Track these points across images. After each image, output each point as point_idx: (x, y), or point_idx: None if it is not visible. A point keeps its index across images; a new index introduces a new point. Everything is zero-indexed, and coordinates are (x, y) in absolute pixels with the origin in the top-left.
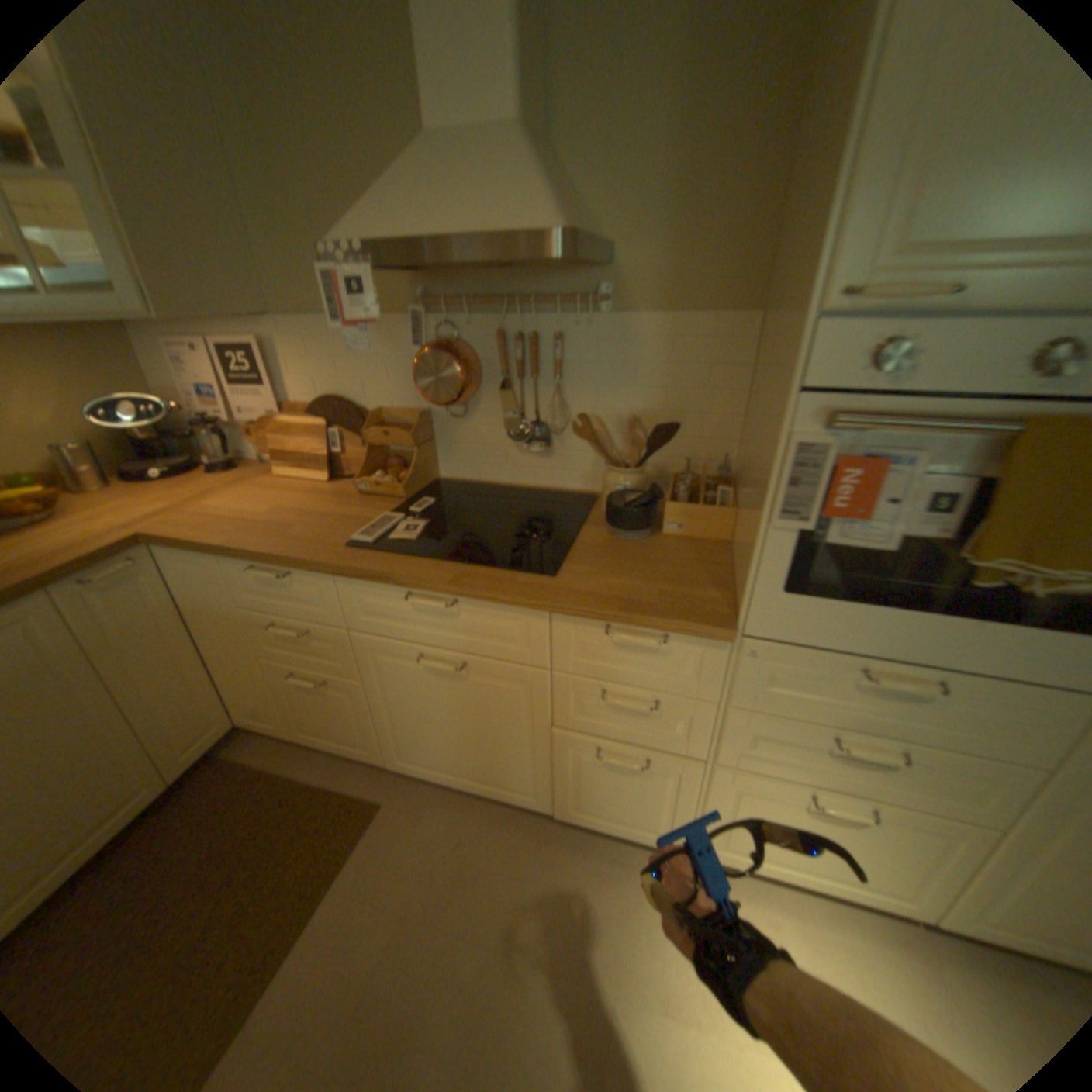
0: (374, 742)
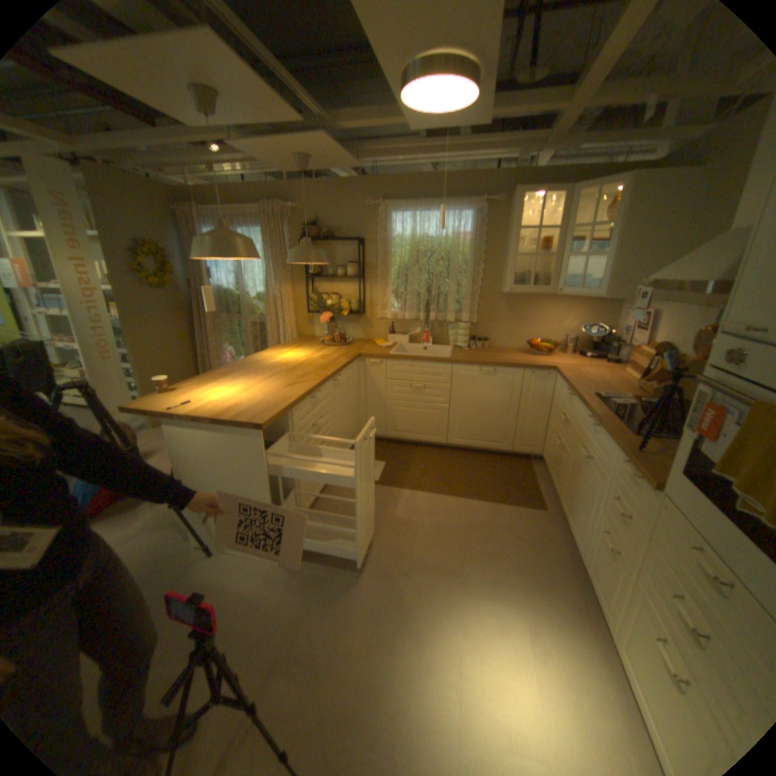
0: (562, 485)
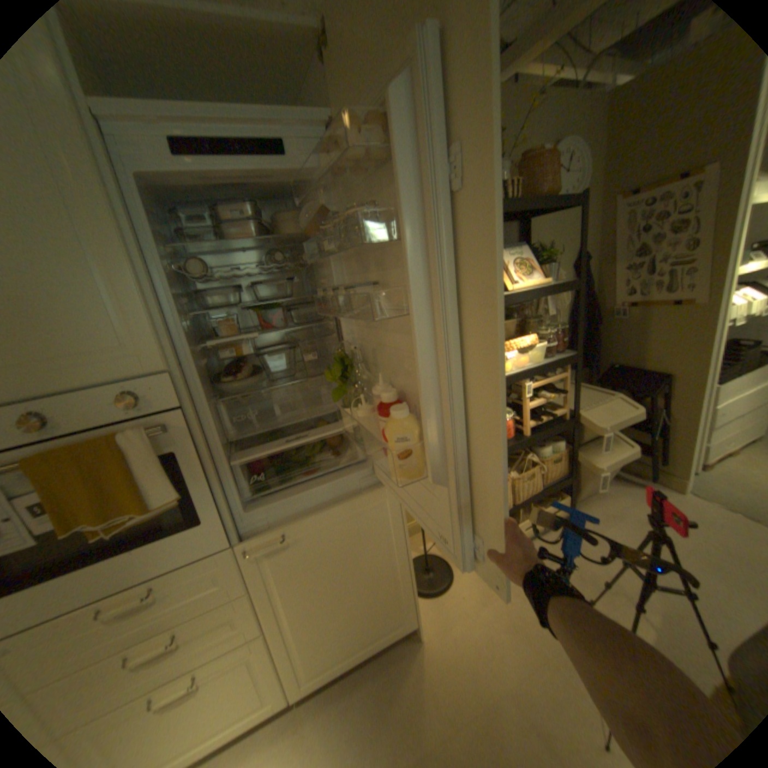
0: None
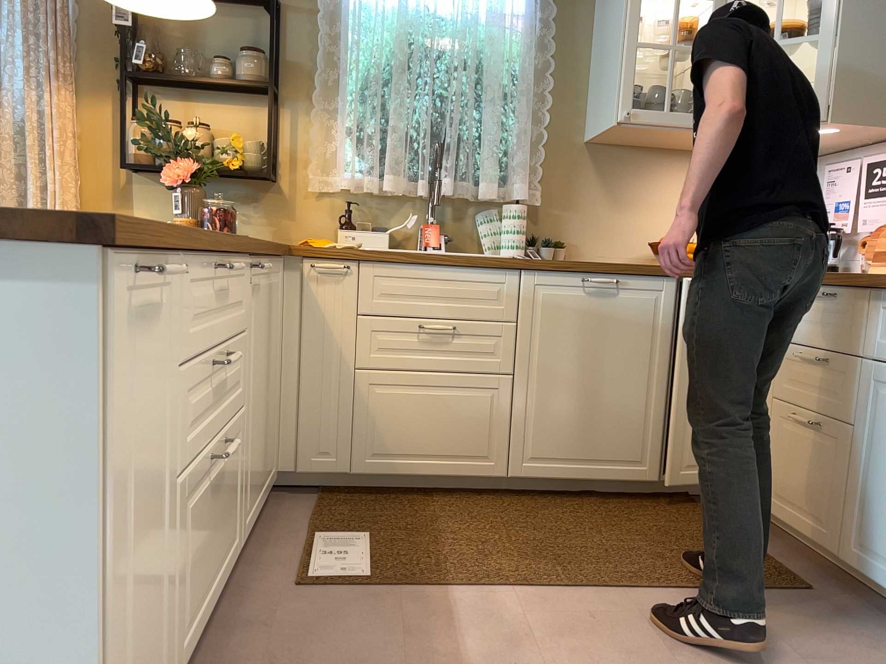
0: (840, 516)
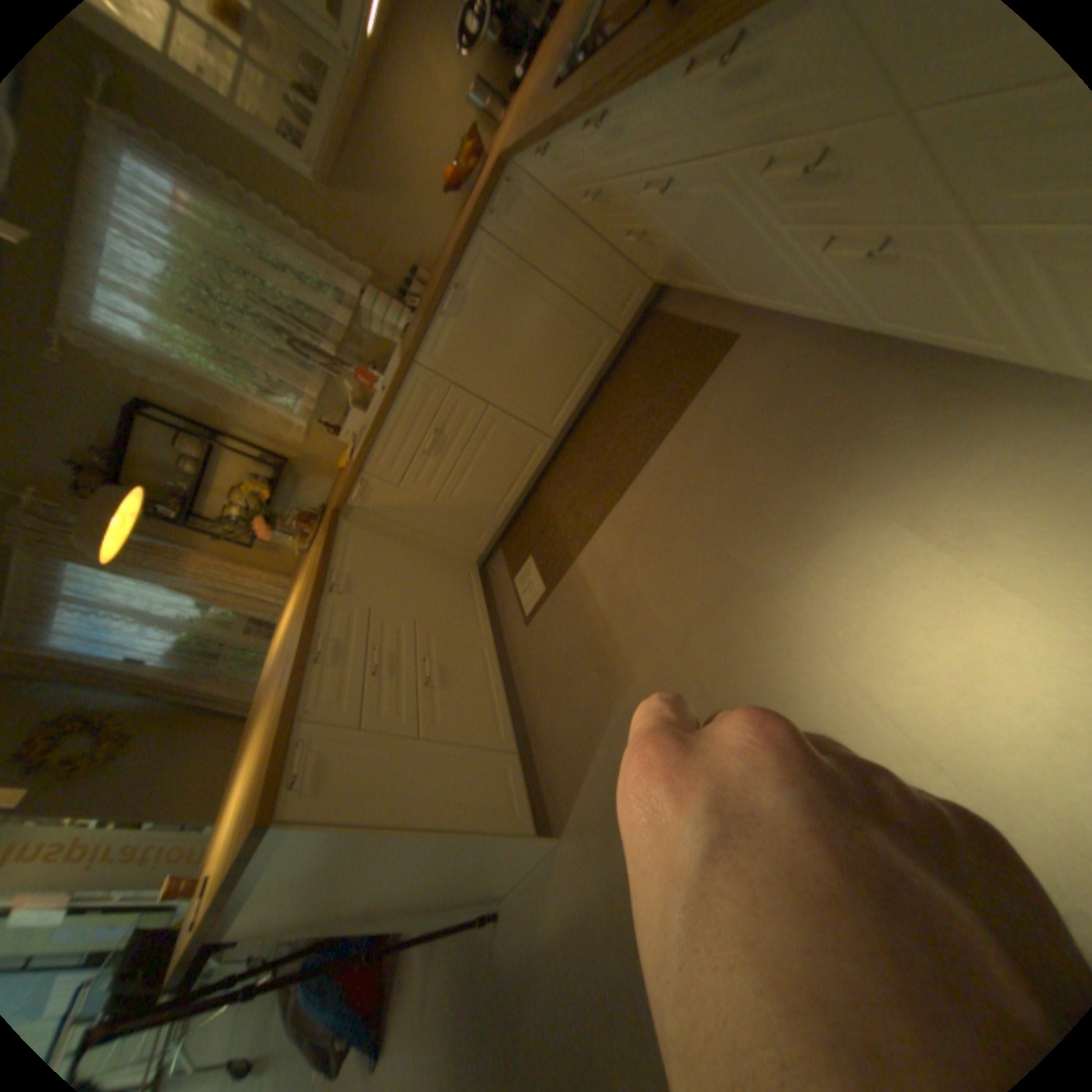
0: (710, 276)
